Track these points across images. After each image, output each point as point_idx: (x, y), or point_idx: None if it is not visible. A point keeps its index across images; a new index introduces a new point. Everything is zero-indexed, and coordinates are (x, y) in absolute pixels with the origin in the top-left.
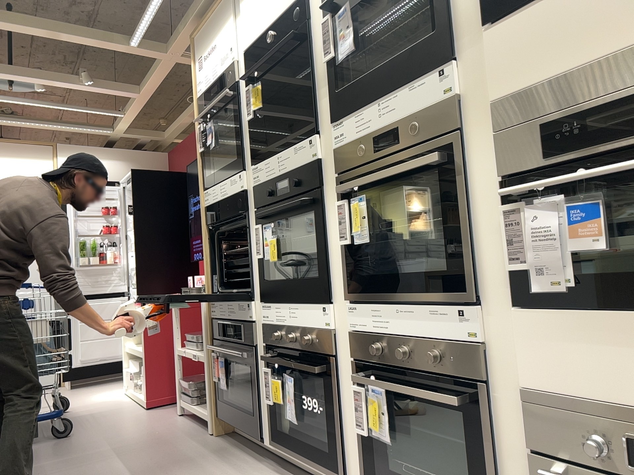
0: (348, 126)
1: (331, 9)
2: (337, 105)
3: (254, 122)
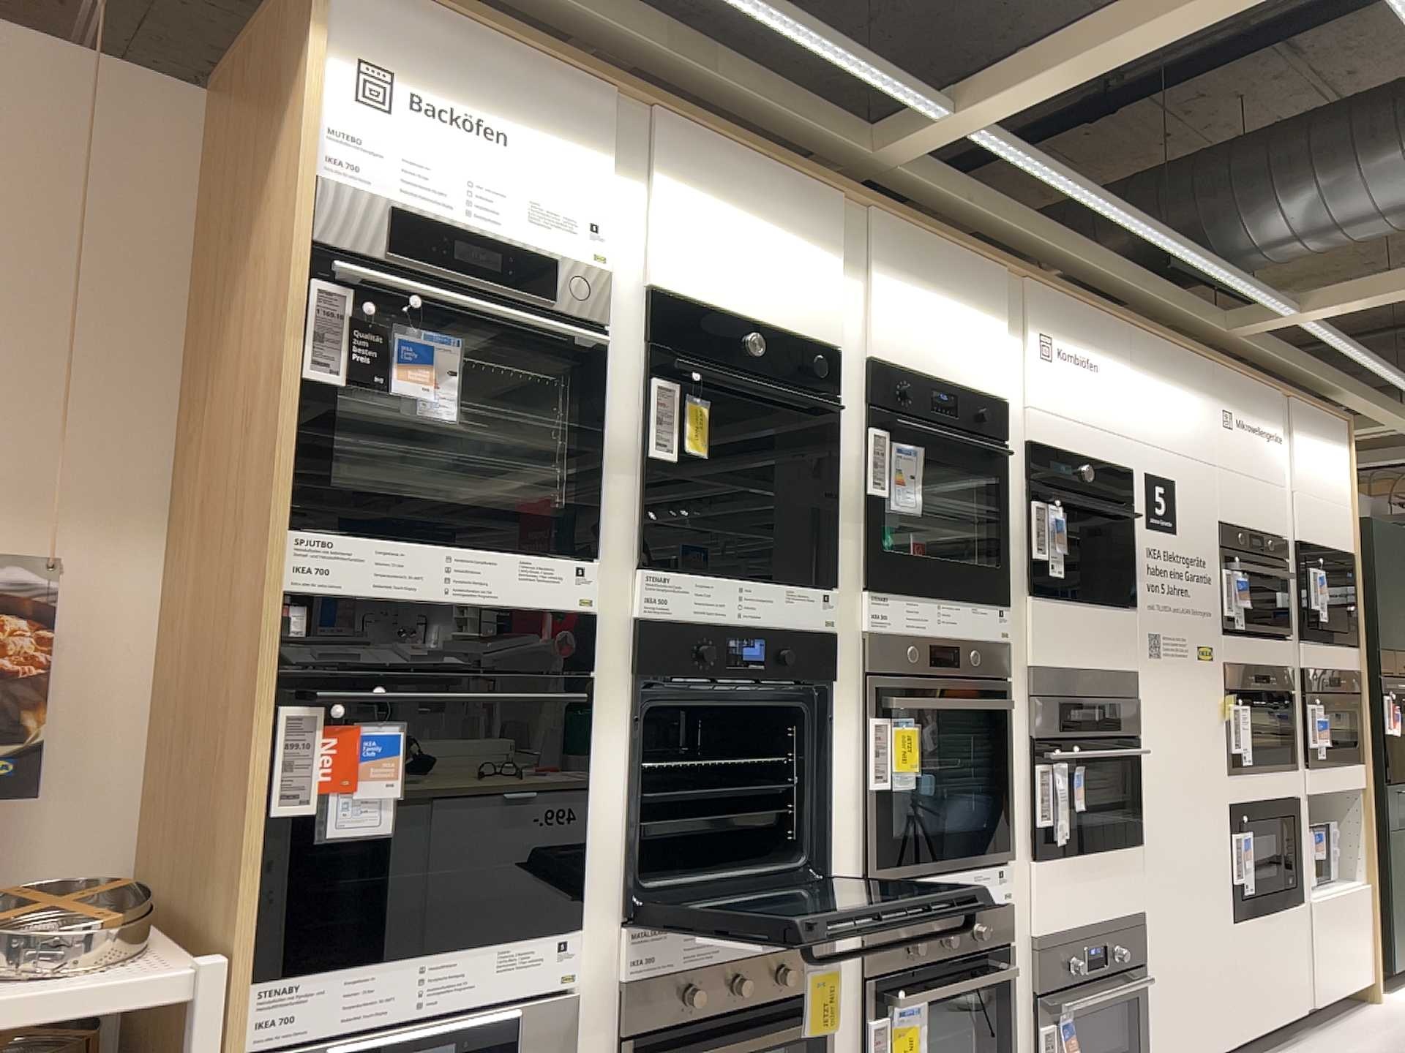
0: (889, 608)
1: (891, 436)
2: (874, 568)
3: (664, 470)
